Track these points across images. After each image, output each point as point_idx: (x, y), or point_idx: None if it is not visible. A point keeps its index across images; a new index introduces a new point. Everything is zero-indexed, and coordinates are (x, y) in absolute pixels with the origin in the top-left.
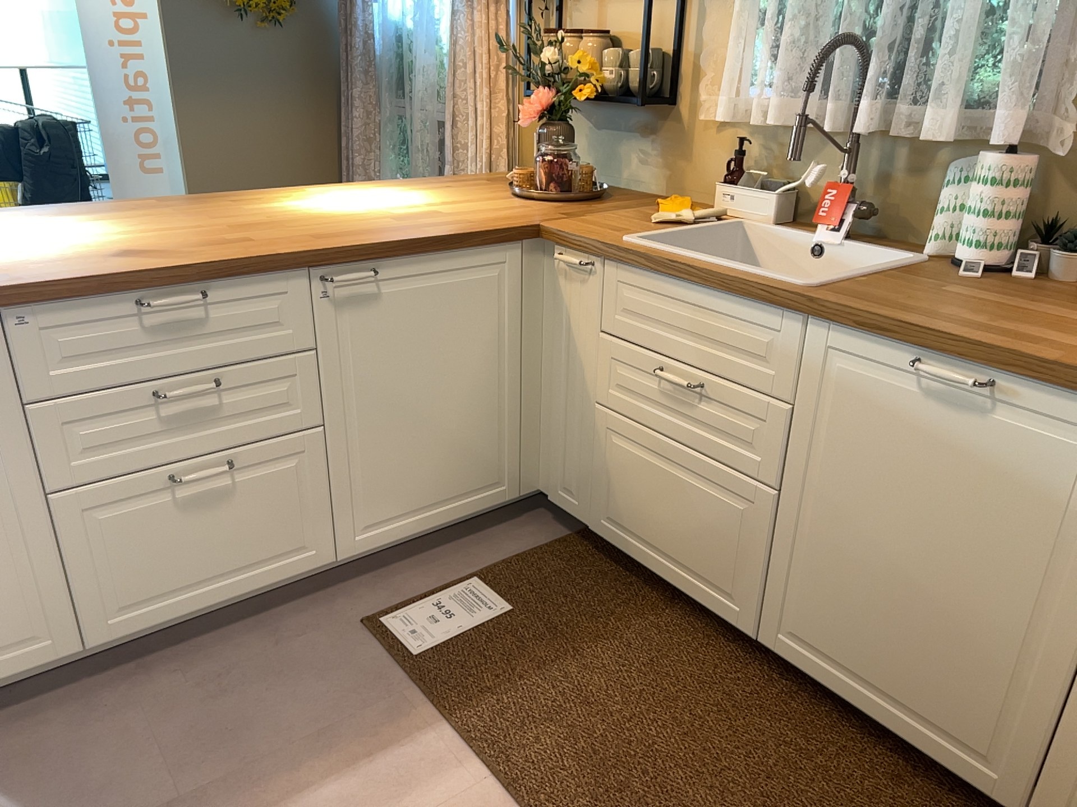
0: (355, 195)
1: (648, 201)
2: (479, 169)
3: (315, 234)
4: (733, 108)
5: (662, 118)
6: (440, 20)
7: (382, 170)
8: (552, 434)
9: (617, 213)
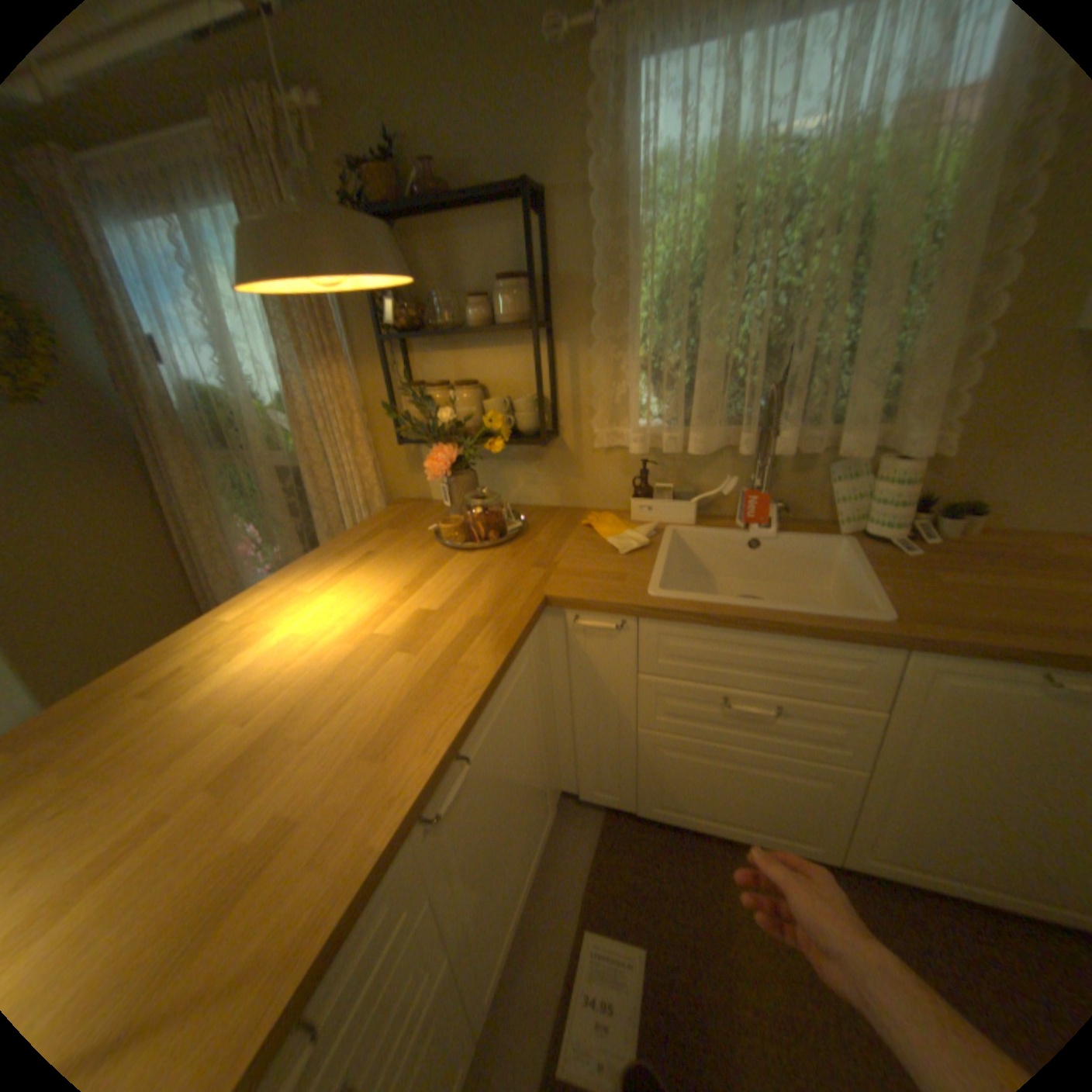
0: (294, 608)
1: (561, 517)
2: (353, 508)
3: (357, 743)
4: (643, 438)
5: (548, 446)
6: (255, 375)
7: (220, 518)
8: (580, 754)
9: (571, 546)
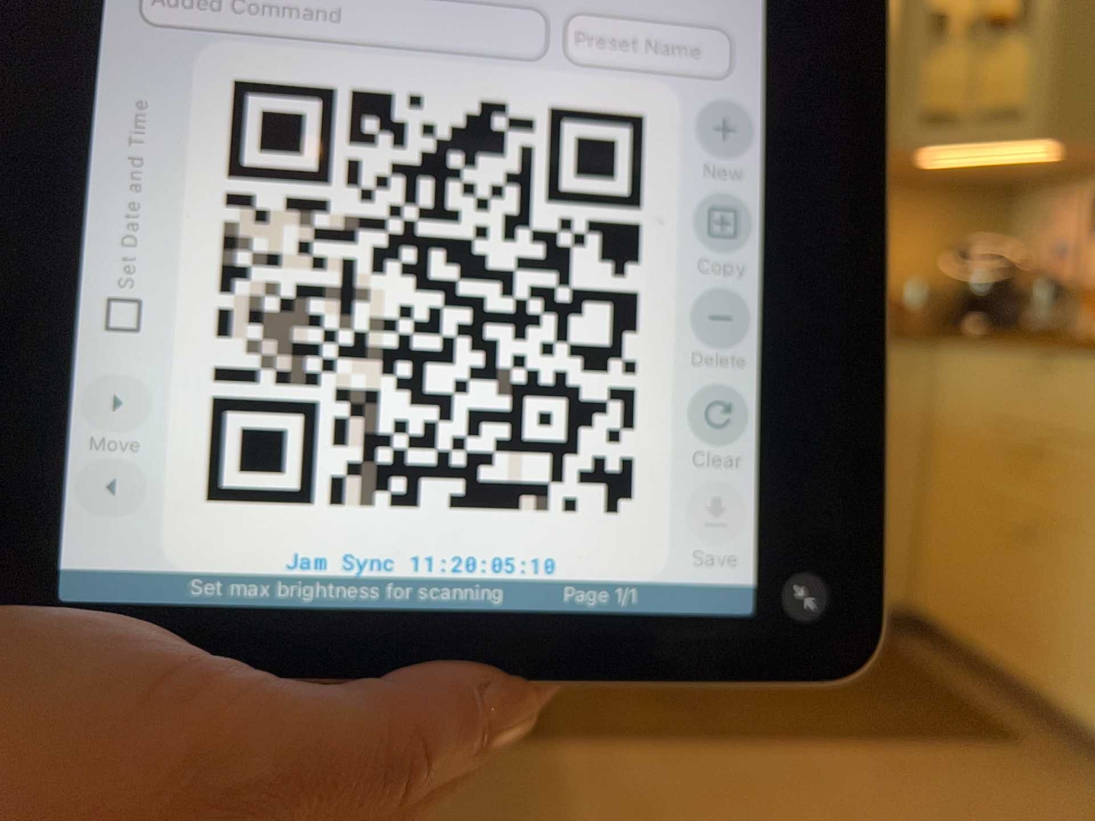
0: None
1: None
2: None
3: None
4: None
5: None
6: None
7: None
8: None
9: None
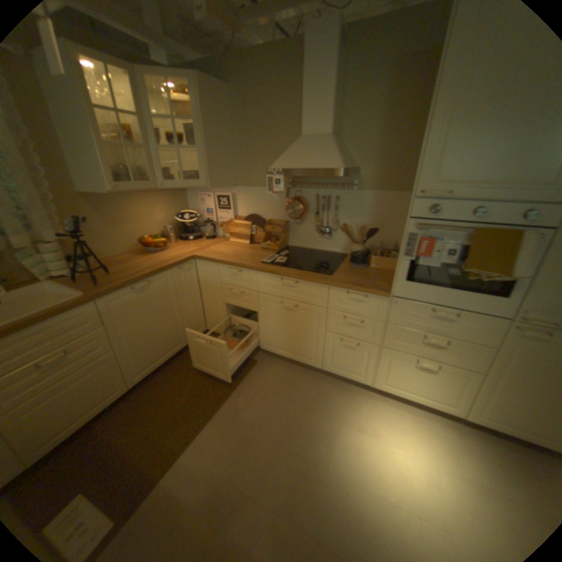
0: None
1: None
2: None
3: None
4: None
5: None
6: None
7: None
8: None
9: None
